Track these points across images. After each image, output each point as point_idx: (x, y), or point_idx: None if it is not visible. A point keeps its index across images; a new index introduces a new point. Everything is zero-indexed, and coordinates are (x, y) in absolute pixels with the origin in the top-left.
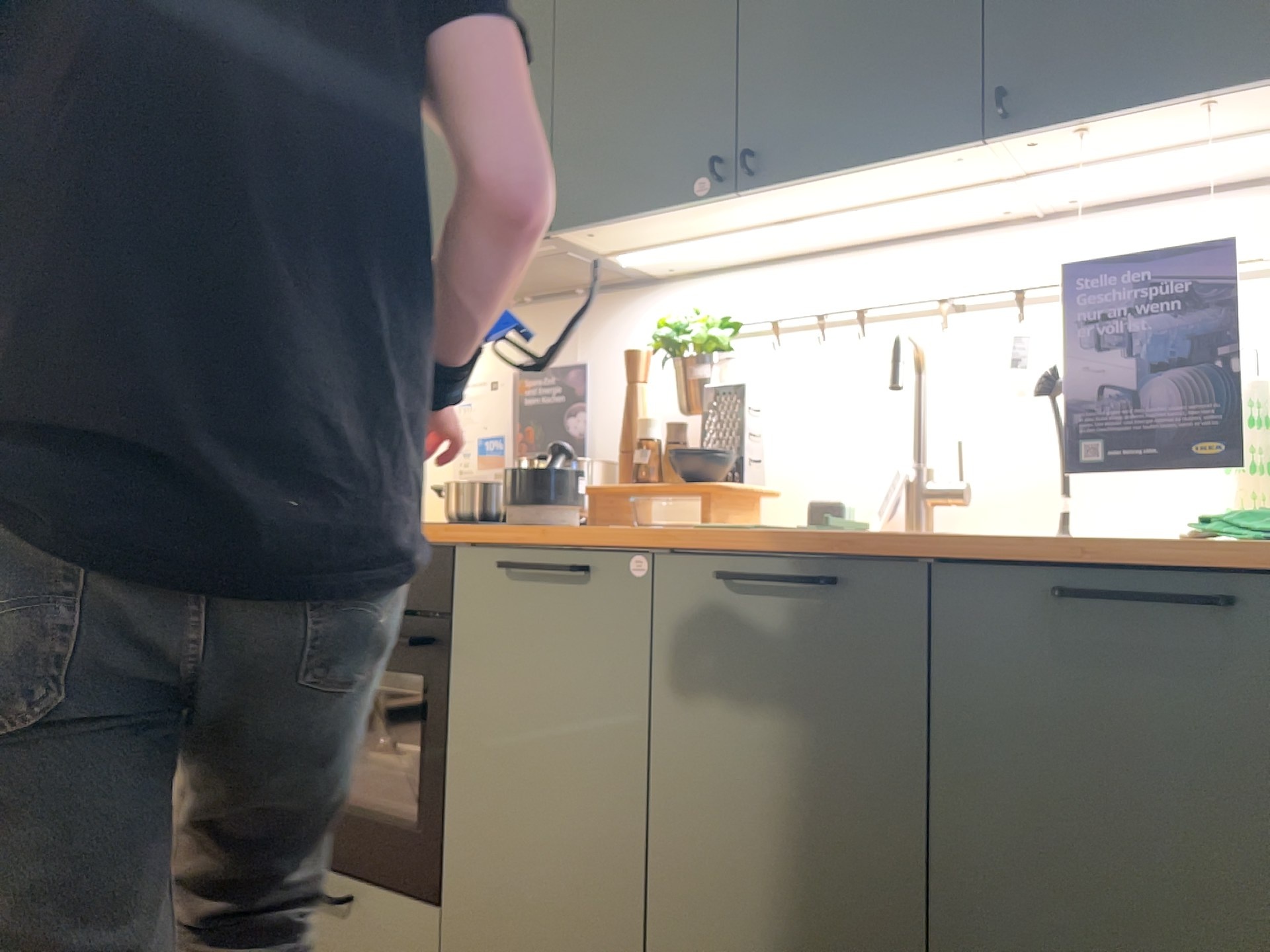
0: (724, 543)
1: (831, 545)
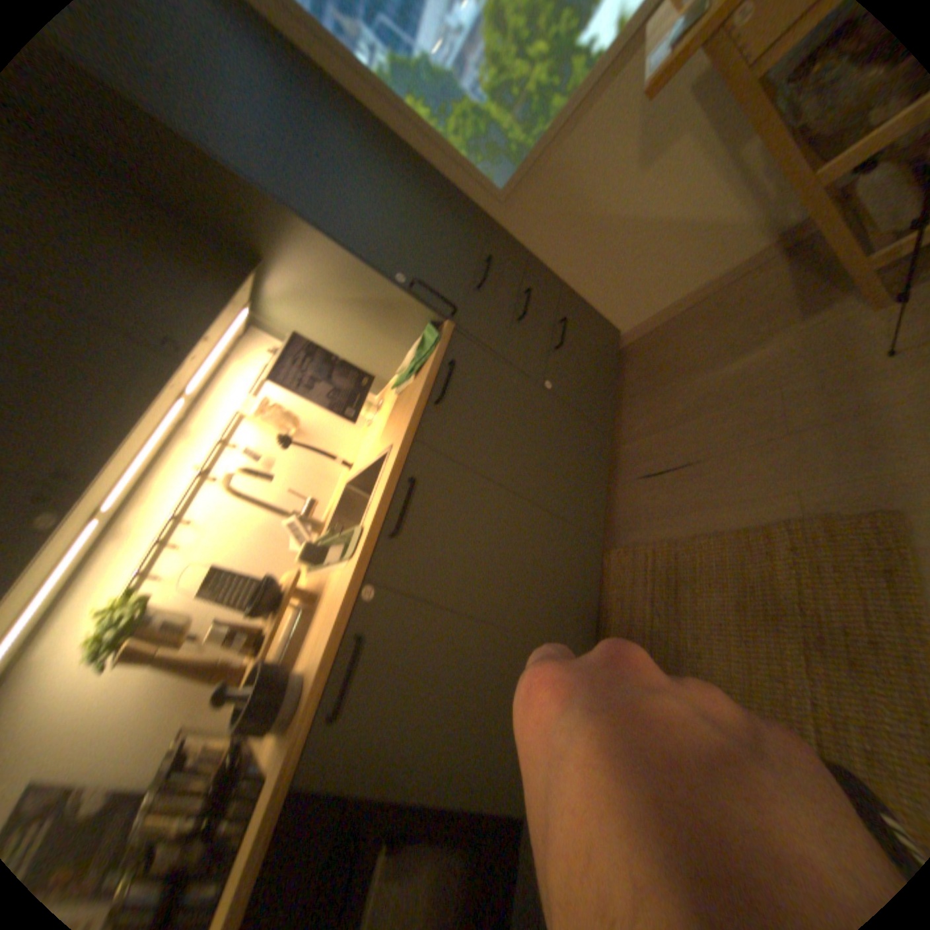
0: (376, 524)
1: (395, 470)
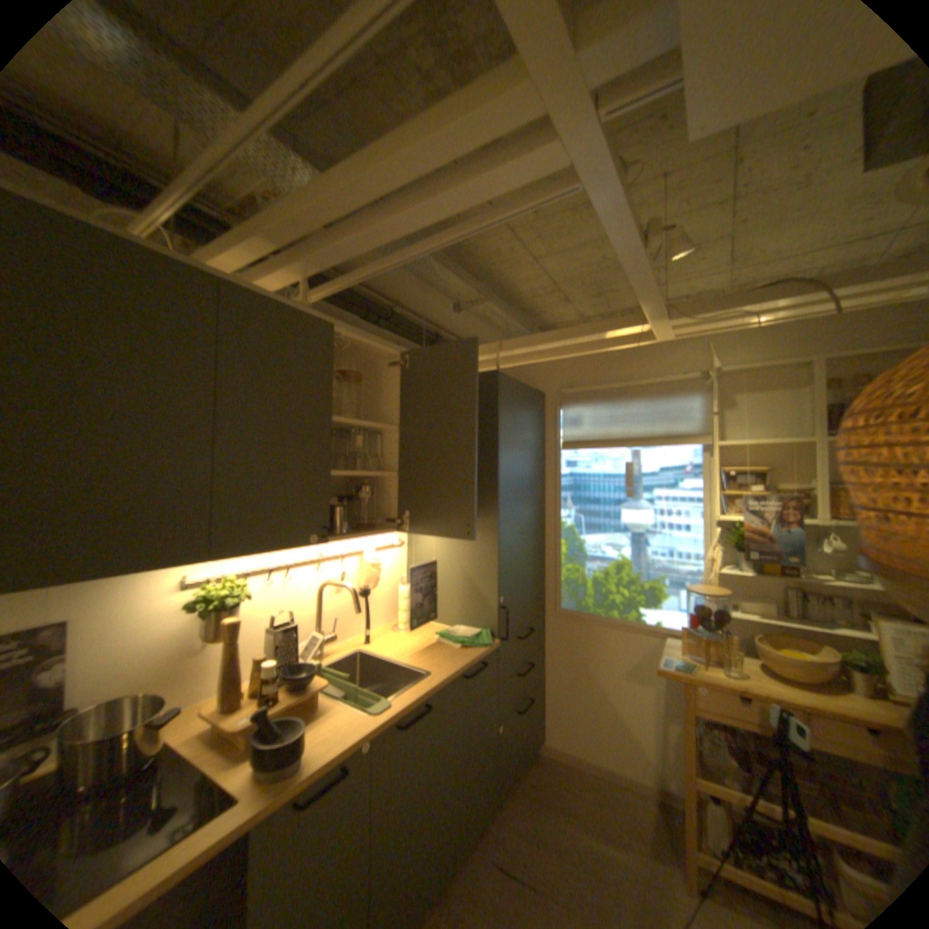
0: (401, 715)
1: (427, 695)
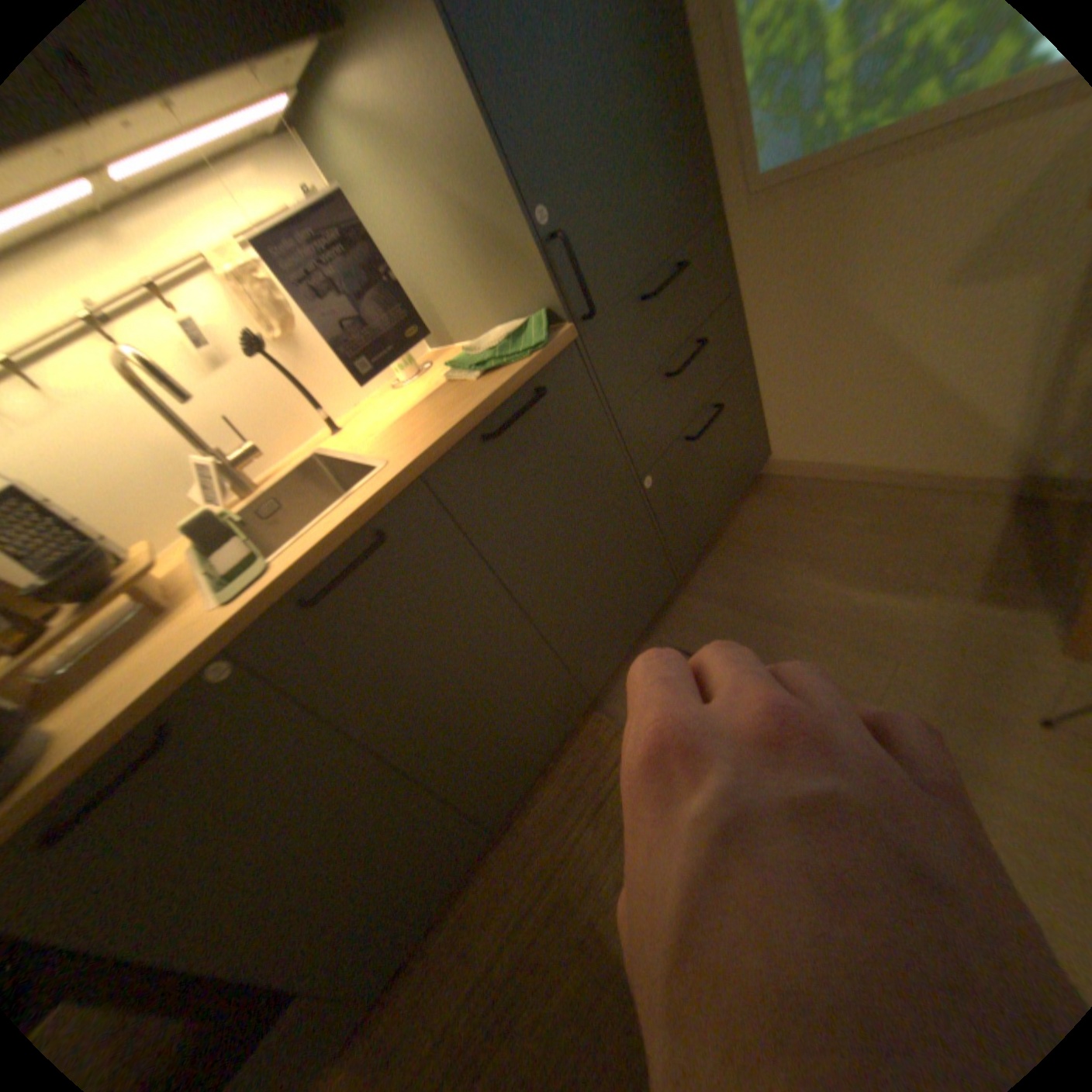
0: (285, 584)
1: (363, 515)
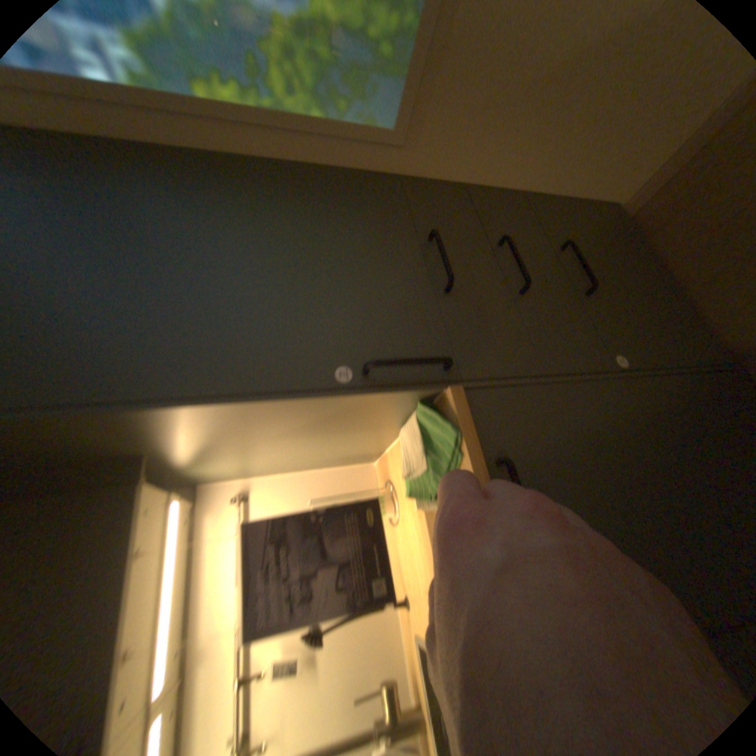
0: None
1: None
